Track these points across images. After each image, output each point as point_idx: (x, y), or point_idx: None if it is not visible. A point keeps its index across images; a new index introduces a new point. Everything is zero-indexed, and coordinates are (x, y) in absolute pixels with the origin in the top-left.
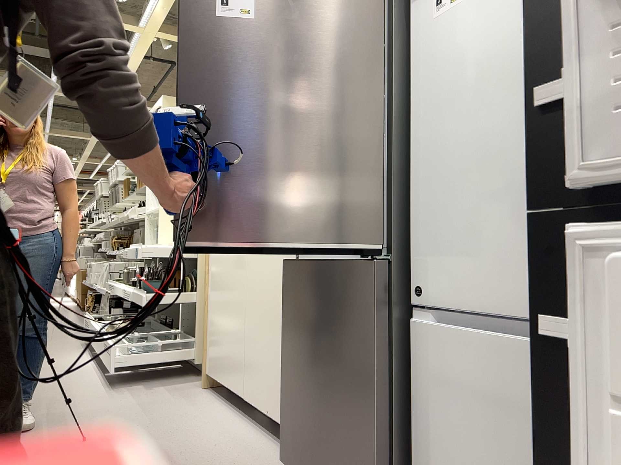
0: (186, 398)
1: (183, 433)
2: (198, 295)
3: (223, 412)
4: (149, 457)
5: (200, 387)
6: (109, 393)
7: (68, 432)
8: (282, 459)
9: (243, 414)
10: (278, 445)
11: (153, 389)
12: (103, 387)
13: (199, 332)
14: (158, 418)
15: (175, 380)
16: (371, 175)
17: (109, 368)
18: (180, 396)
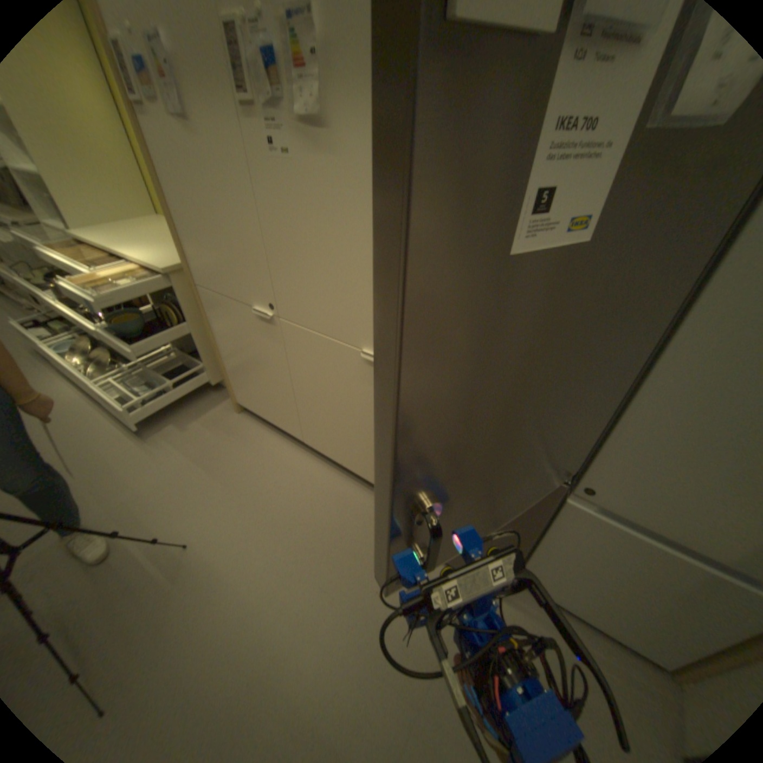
0: (231, 434)
1: (268, 493)
2: (191, 325)
3: (281, 448)
4: (264, 544)
5: (232, 410)
6: (144, 449)
7: (151, 534)
8: (371, 502)
9: (300, 444)
10: (357, 482)
11: (188, 428)
12: (128, 439)
13: (205, 359)
14: (229, 478)
15: (199, 406)
16: (595, 414)
17: (125, 424)
18: (224, 433)
